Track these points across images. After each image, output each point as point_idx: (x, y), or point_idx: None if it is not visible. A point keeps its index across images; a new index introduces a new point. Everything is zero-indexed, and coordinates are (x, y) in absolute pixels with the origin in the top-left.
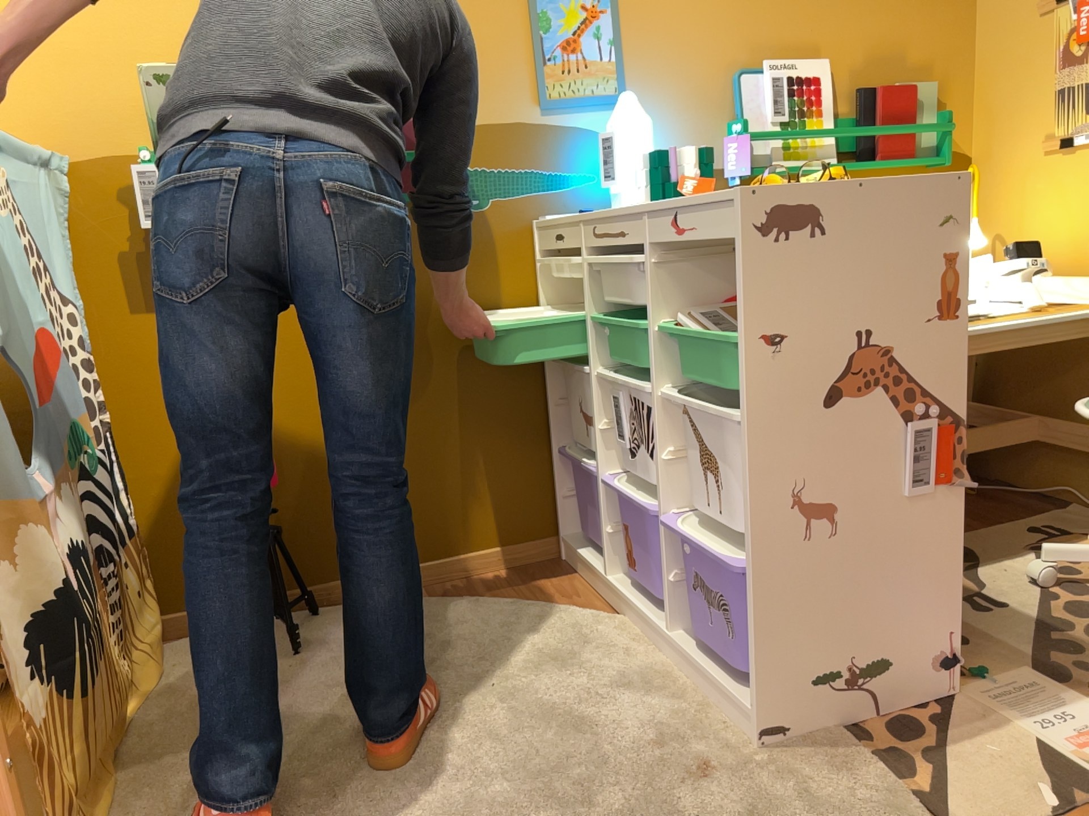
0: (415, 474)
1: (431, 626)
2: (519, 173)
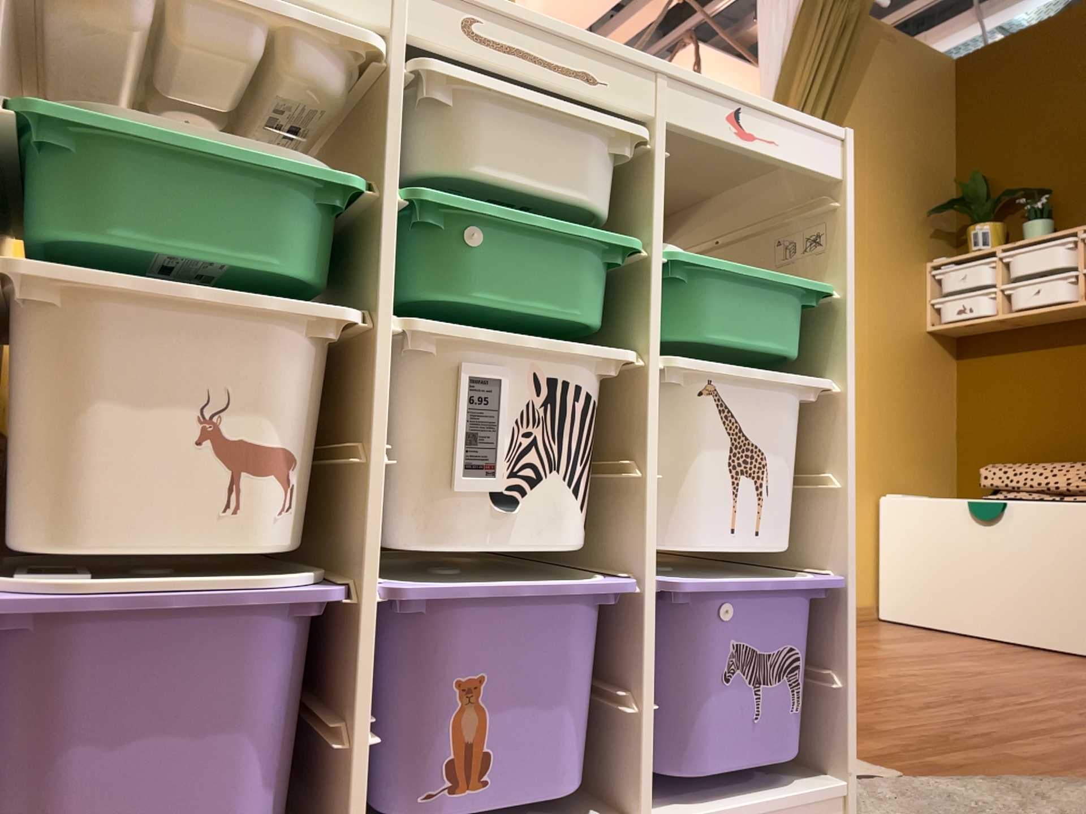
0: None
1: None
2: None
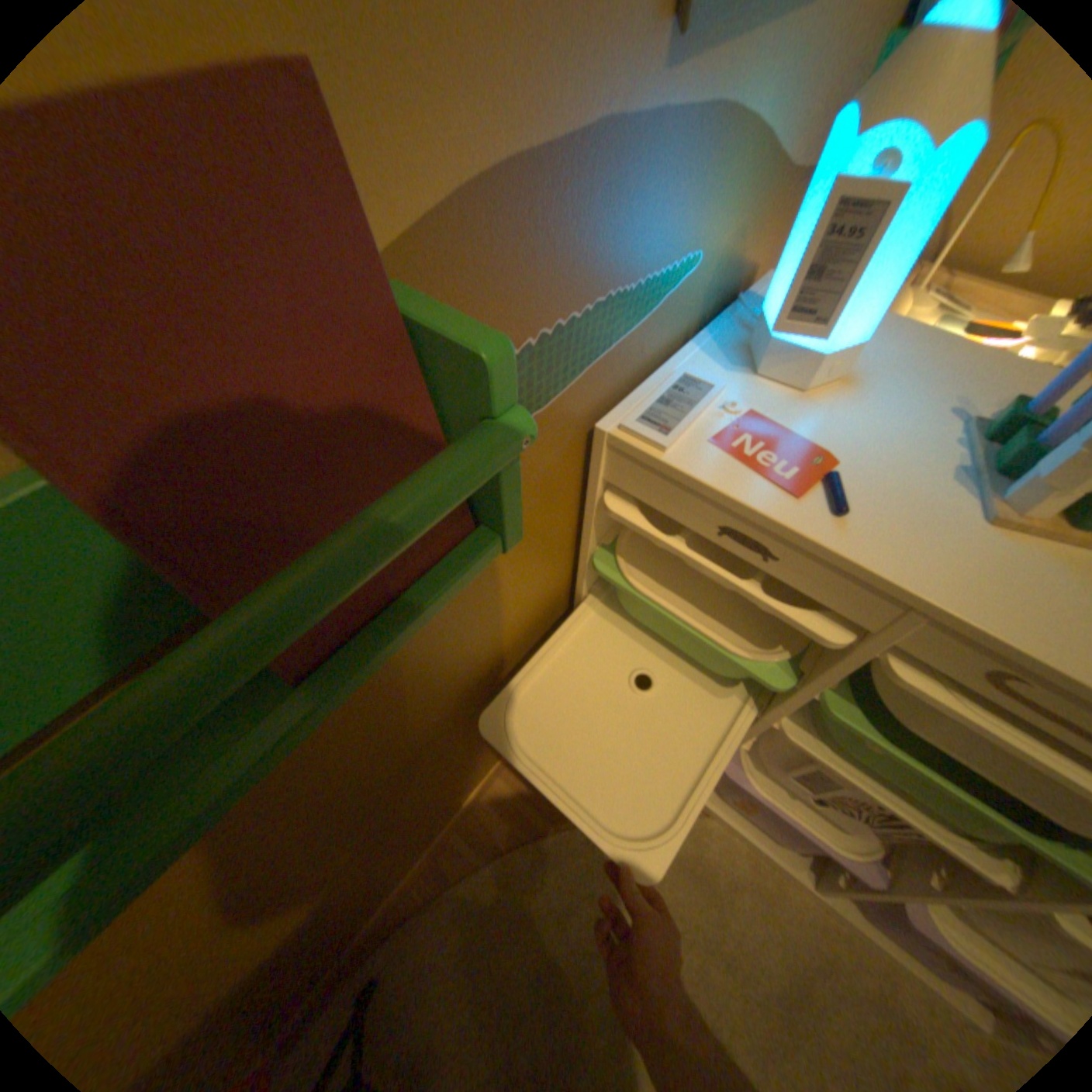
0: (431, 805)
1: (538, 939)
2: (586, 319)
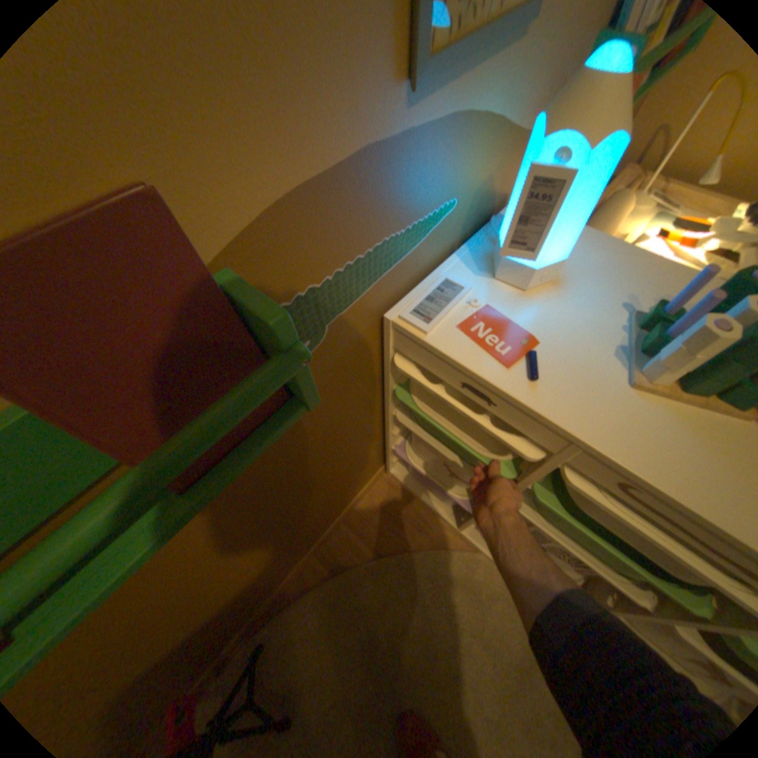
0: (295, 541)
1: (364, 624)
2: (368, 257)
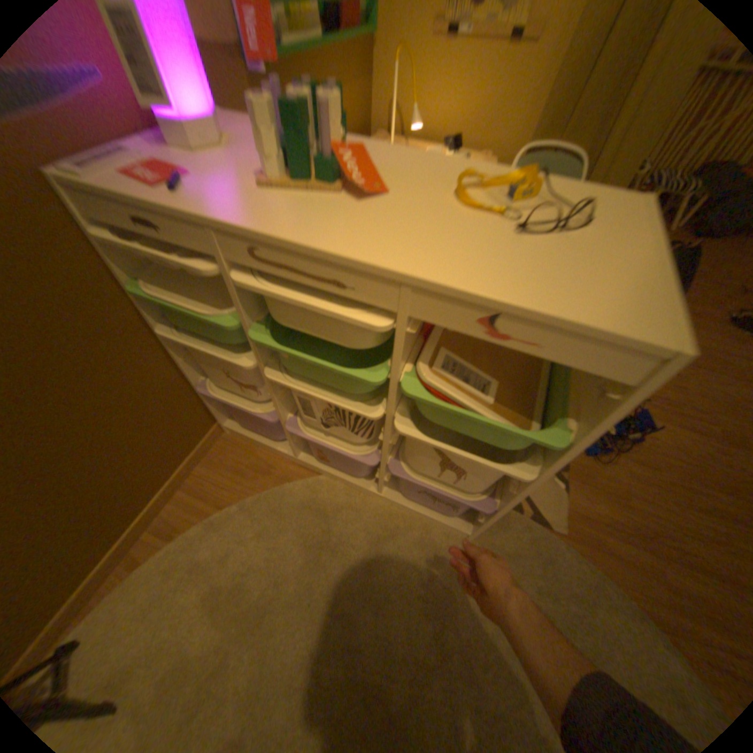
0: (84, 494)
1: (204, 576)
2: None
